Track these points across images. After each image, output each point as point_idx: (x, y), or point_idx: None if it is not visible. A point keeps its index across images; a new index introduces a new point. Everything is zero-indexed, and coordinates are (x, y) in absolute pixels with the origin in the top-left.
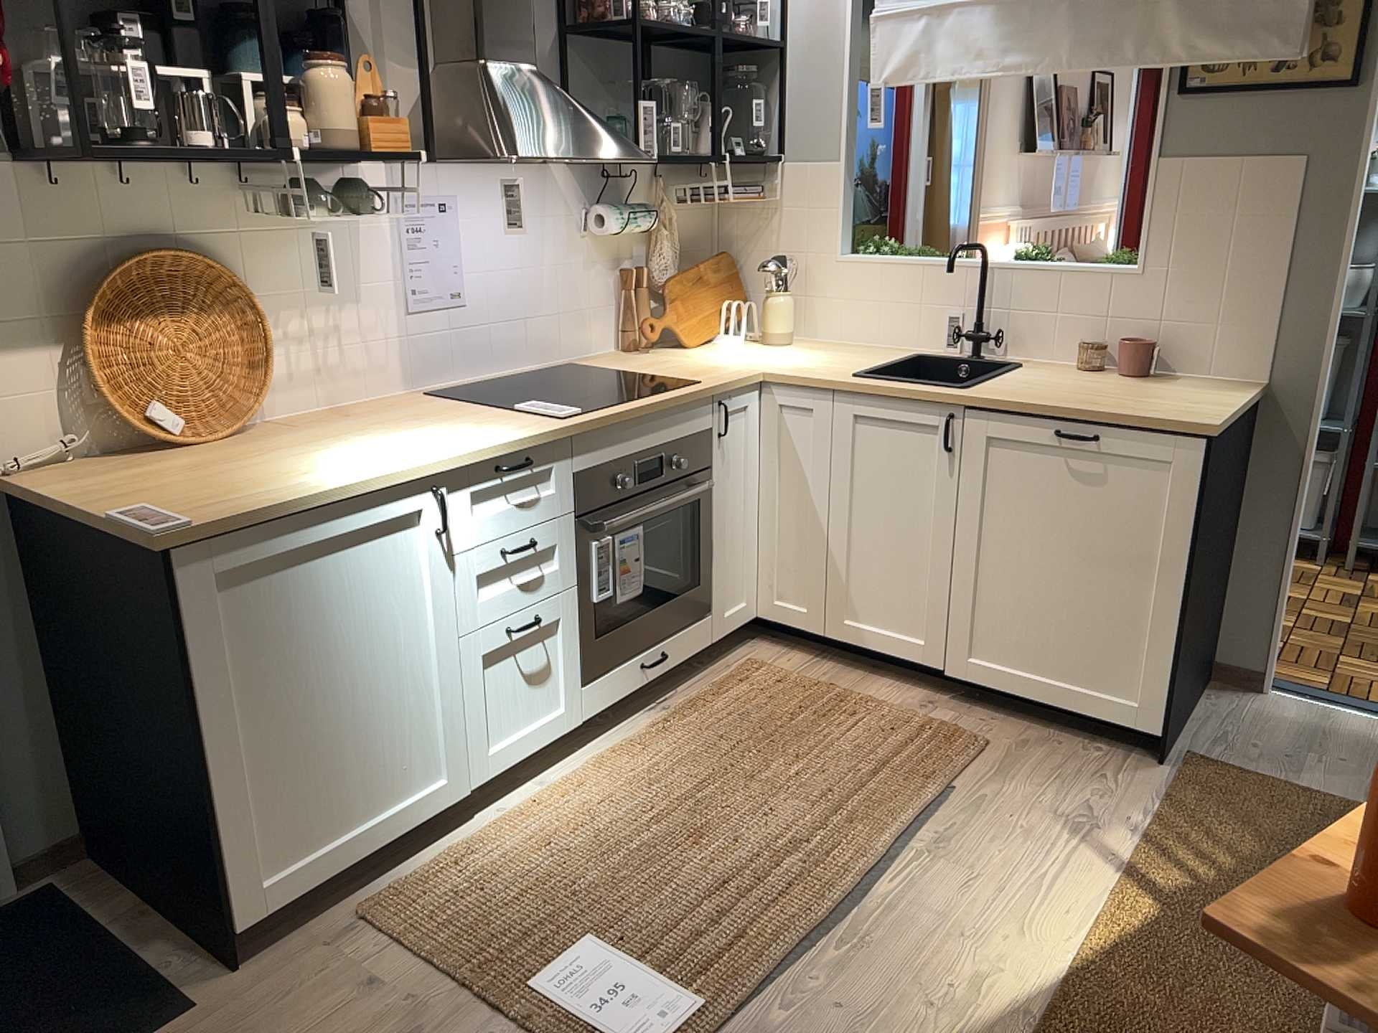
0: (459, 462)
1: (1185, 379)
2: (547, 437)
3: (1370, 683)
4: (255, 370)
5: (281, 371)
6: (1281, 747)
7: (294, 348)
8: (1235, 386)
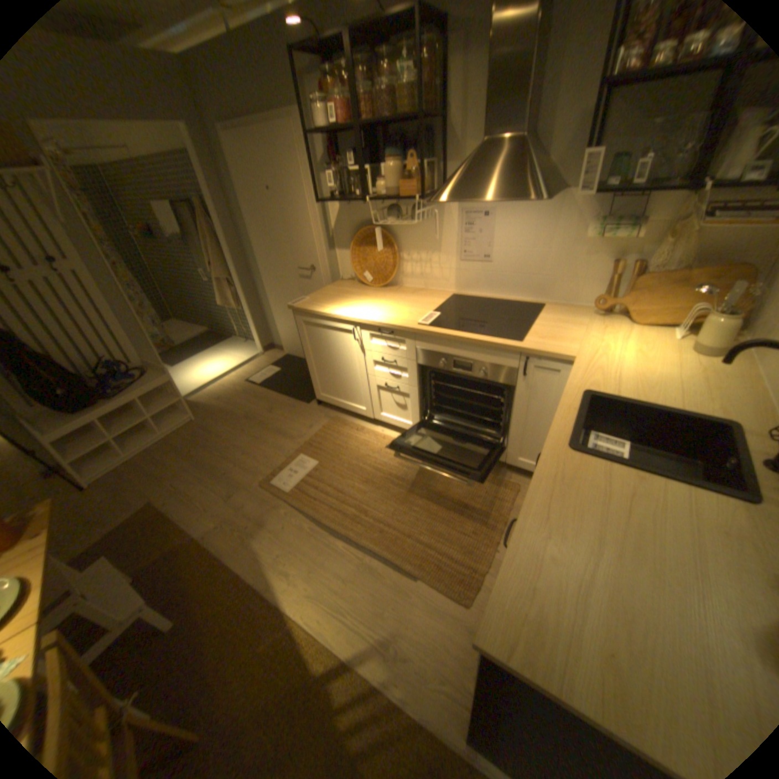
0: (361, 322)
1: None
2: (398, 328)
3: None
4: (395, 269)
5: (408, 271)
6: None
7: (414, 264)
8: None
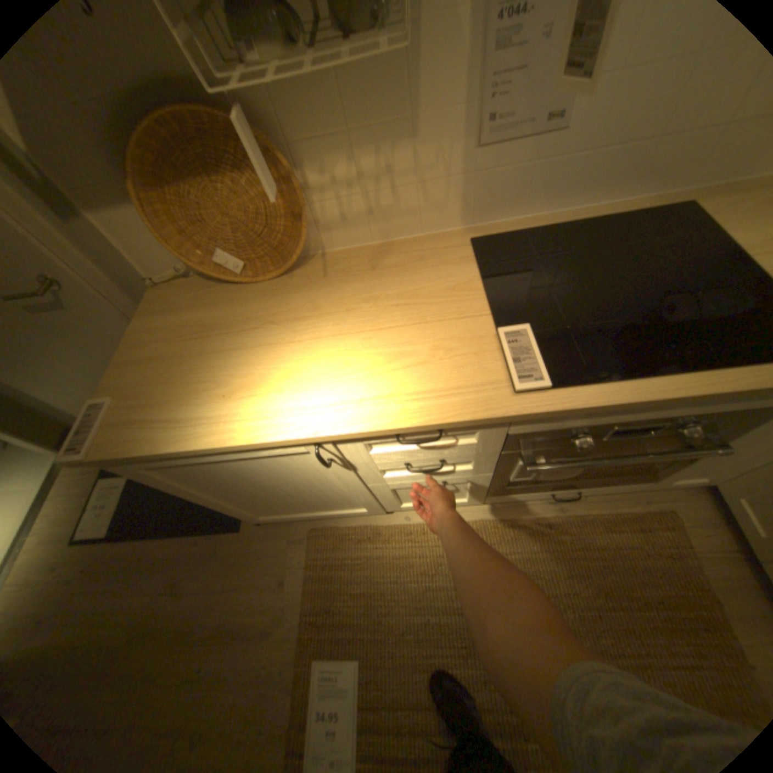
0: (339, 435)
1: None
2: (467, 422)
3: None
4: (298, 218)
5: (332, 211)
6: None
7: (343, 189)
8: None
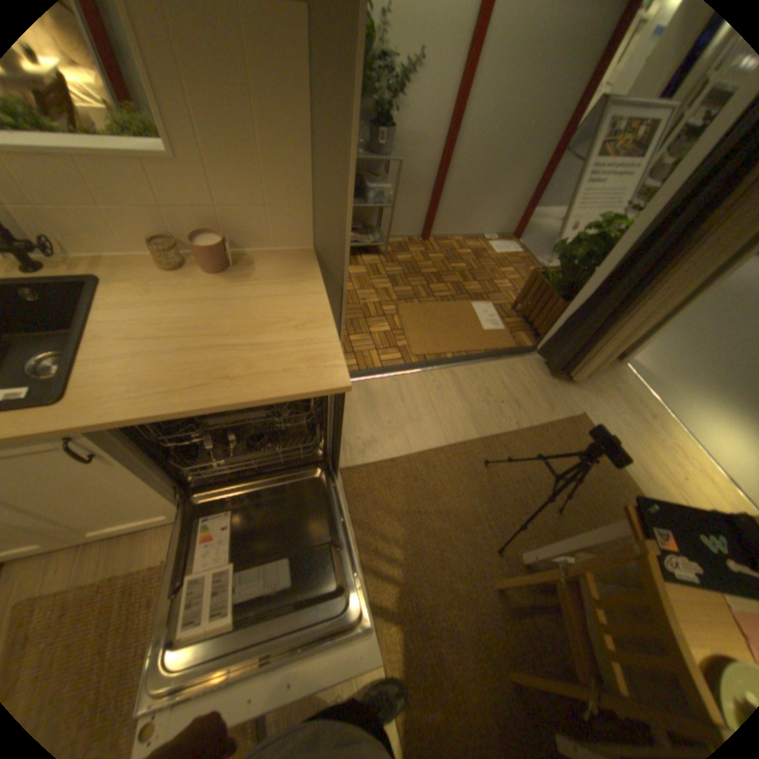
0: None
1: (254, 260)
2: None
3: (368, 355)
4: None
5: None
6: (365, 432)
7: None
8: (297, 269)
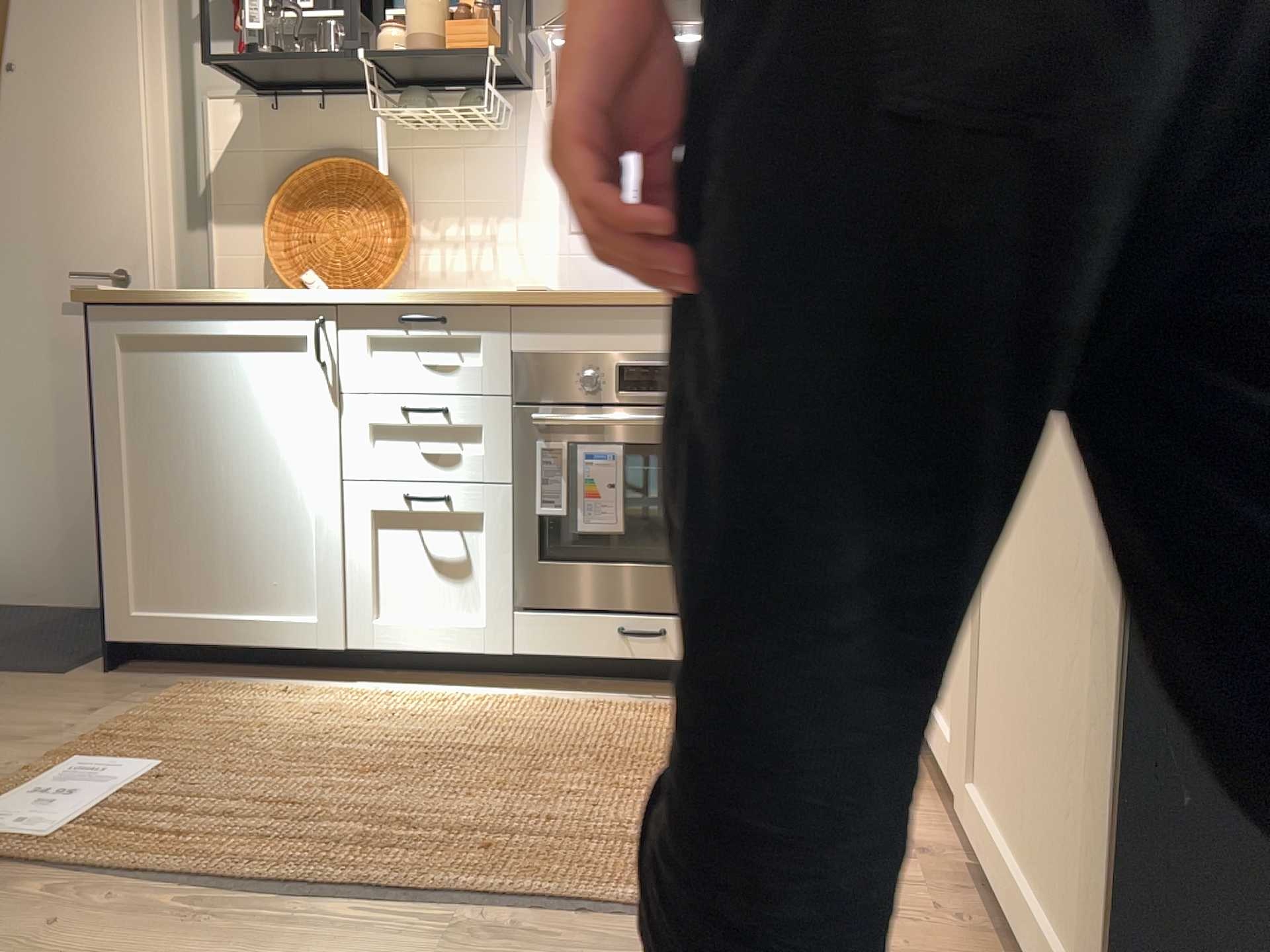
0: (346, 299)
1: None
2: (464, 299)
3: None
4: (396, 258)
5: (432, 267)
6: None
7: (447, 249)
8: None
